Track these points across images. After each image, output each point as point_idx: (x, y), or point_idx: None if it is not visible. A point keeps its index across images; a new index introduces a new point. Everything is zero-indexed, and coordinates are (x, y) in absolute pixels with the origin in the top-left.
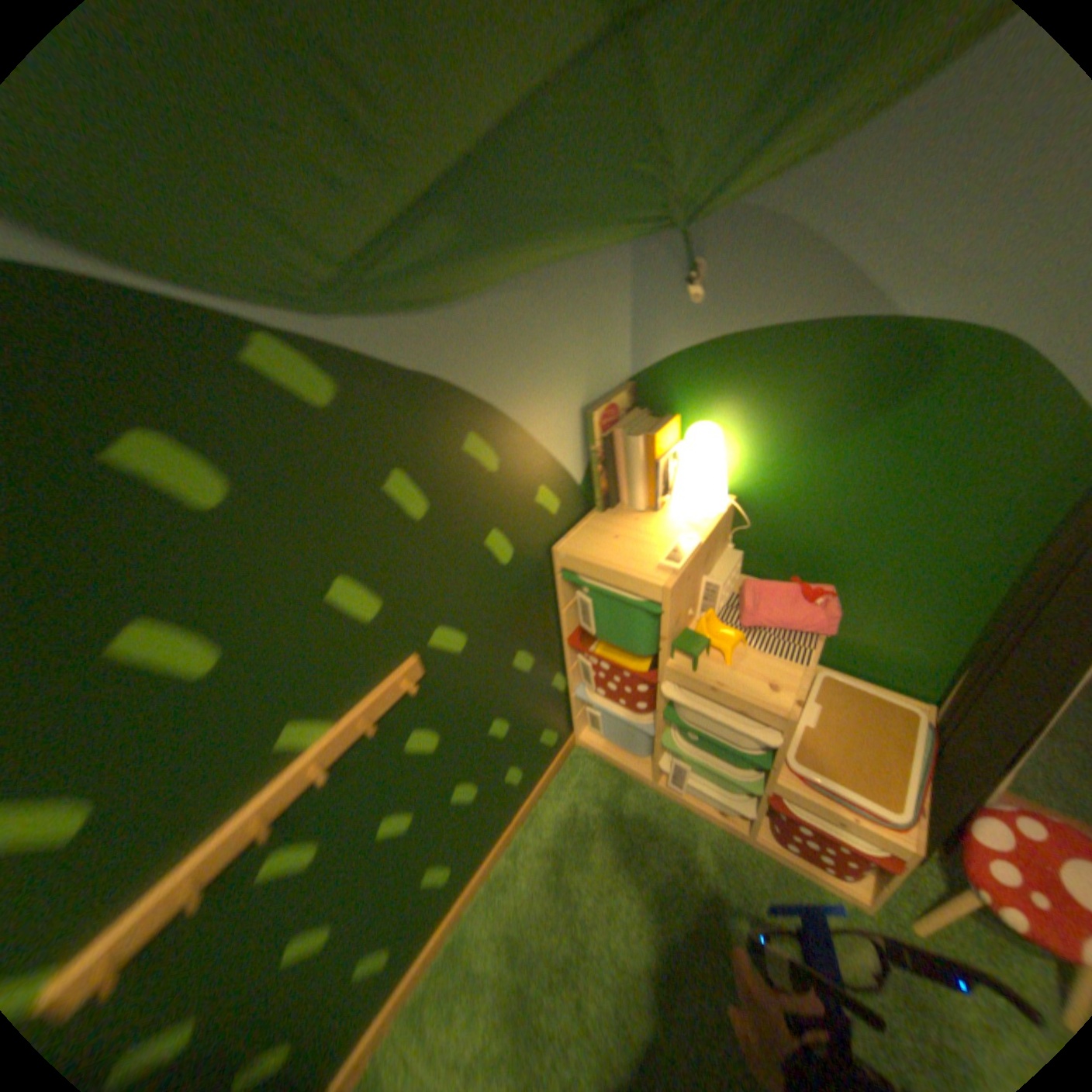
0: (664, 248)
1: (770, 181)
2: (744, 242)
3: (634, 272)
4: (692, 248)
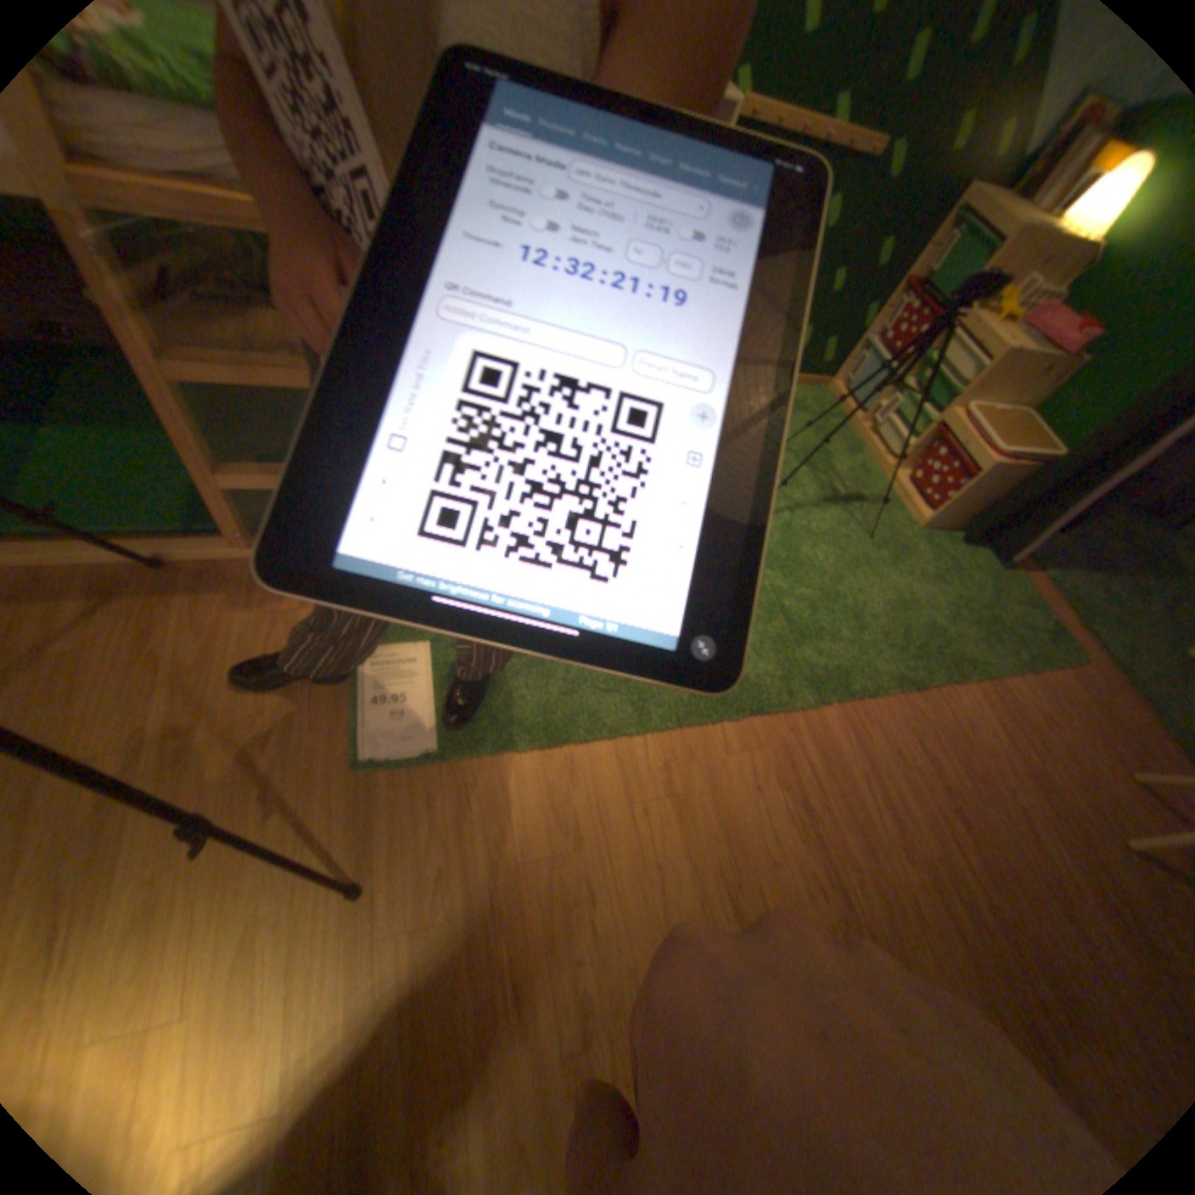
0: None
1: None
2: None
3: None
4: None
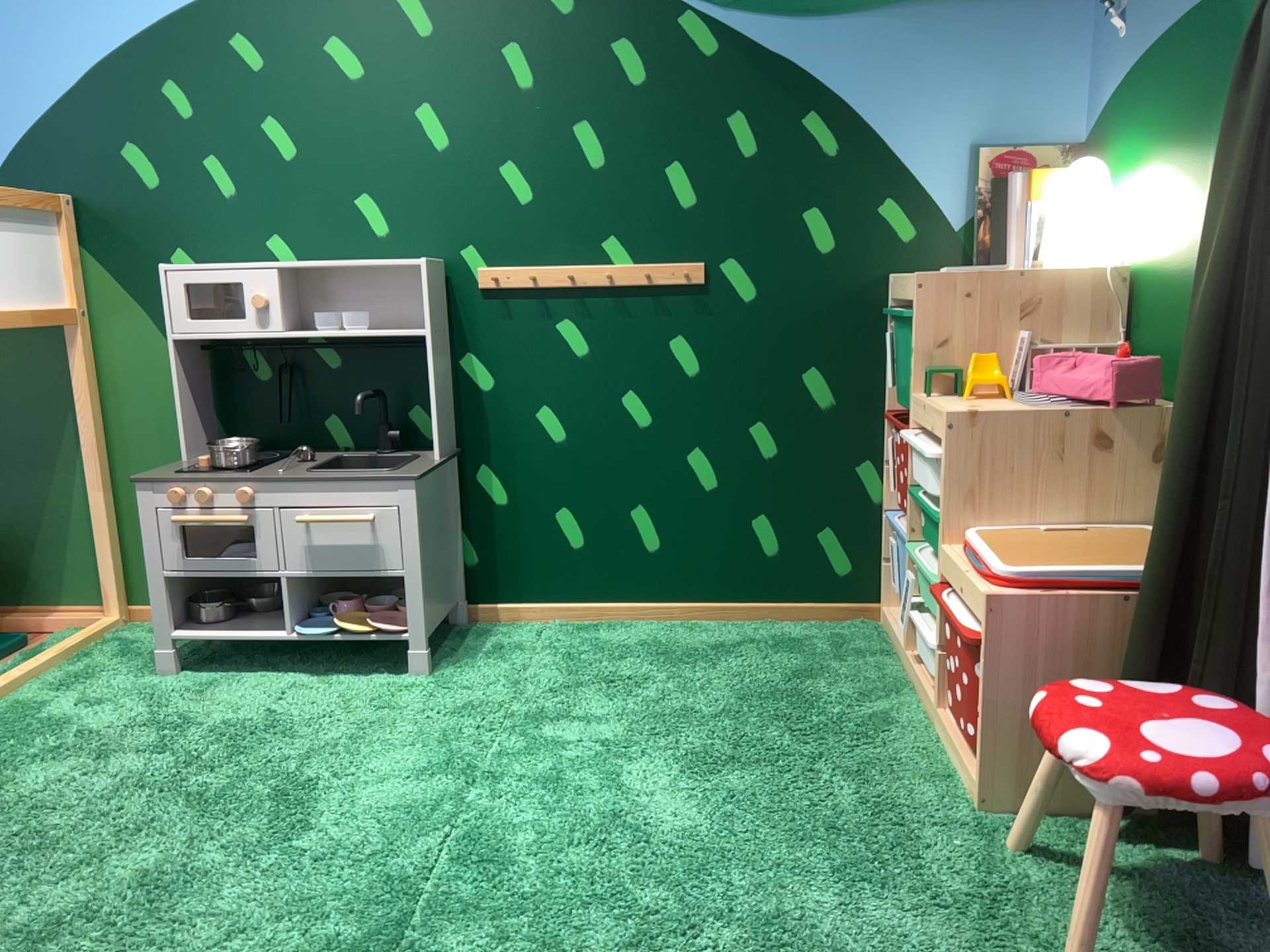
0: None
1: None
2: None
3: (1086, 25)
4: None
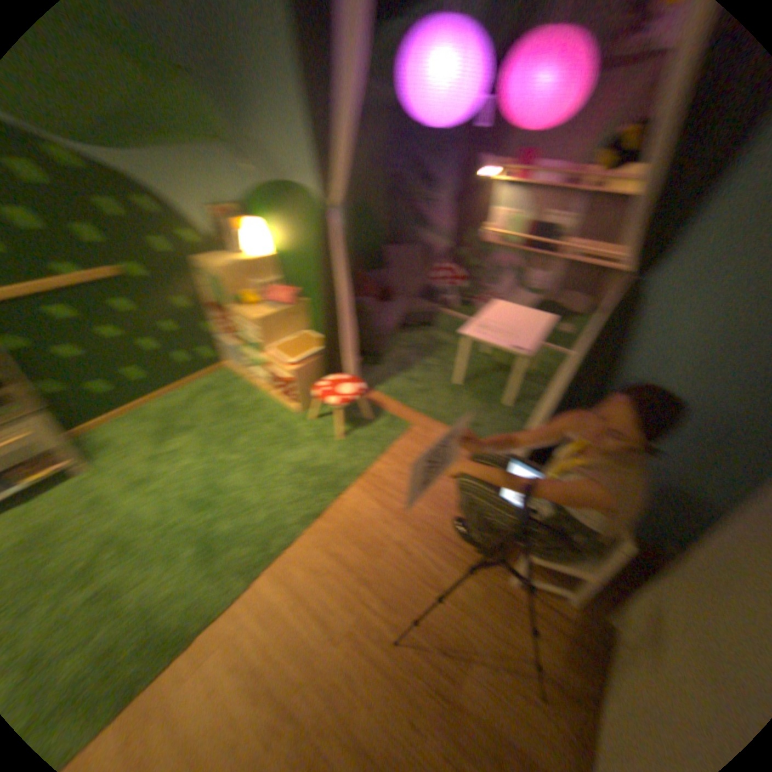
0: (231, 149)
1: (248, 130)
2: (248, 150)
3: (225, 157)
4: (228, 149)
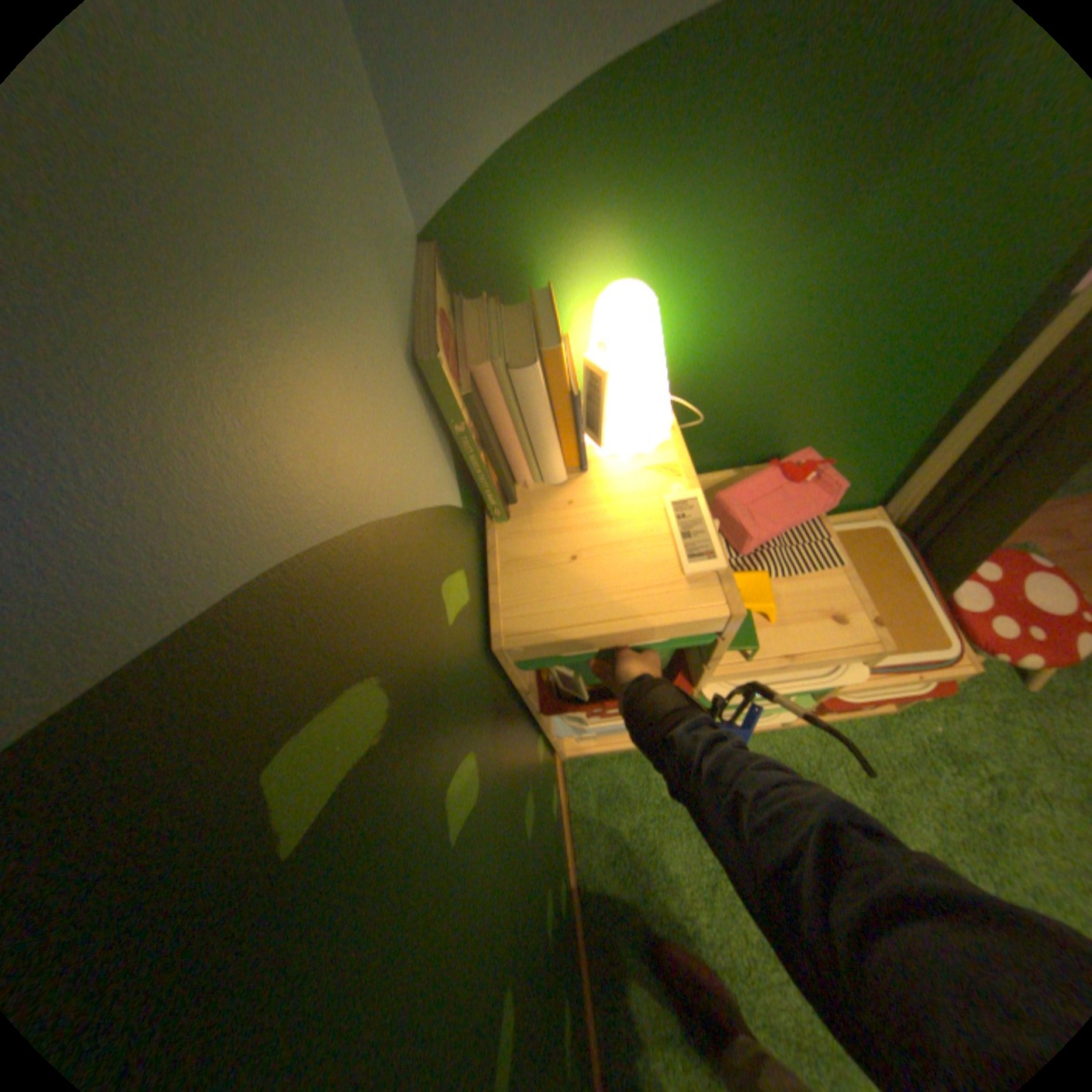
0: None
1: None
2: None
3: None
4: None
